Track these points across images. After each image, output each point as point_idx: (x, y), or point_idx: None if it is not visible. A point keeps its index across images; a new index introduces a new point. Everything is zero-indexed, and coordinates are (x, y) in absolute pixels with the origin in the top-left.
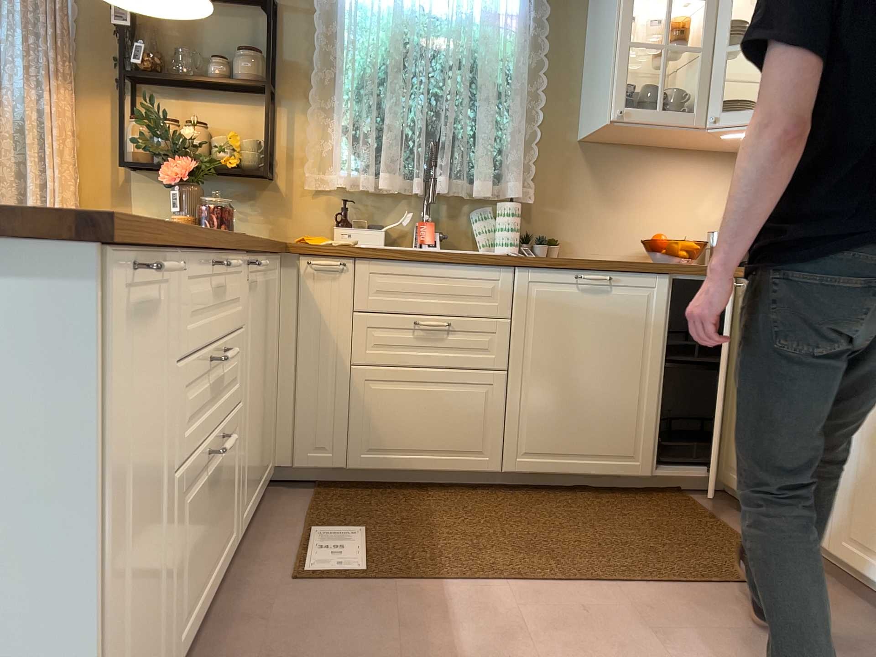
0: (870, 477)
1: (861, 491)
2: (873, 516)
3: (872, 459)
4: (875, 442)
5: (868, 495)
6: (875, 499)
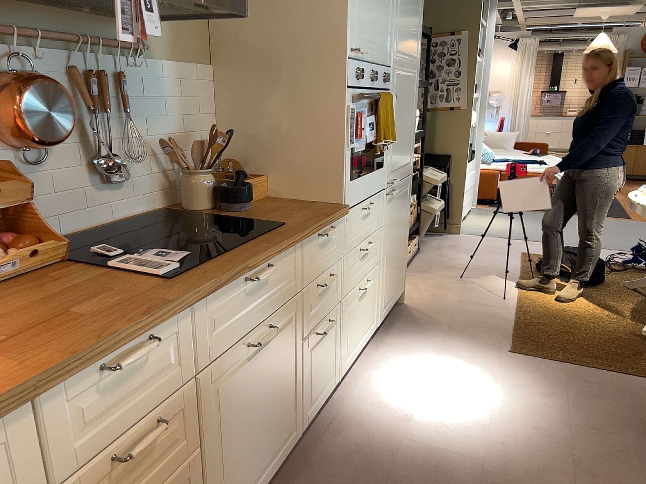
0: (228, 456)
1: (222, 478)
2: (234, 478)
3: (227, 441)
4: (226, 425)
5: (229, 470)
6: (234, 464)
